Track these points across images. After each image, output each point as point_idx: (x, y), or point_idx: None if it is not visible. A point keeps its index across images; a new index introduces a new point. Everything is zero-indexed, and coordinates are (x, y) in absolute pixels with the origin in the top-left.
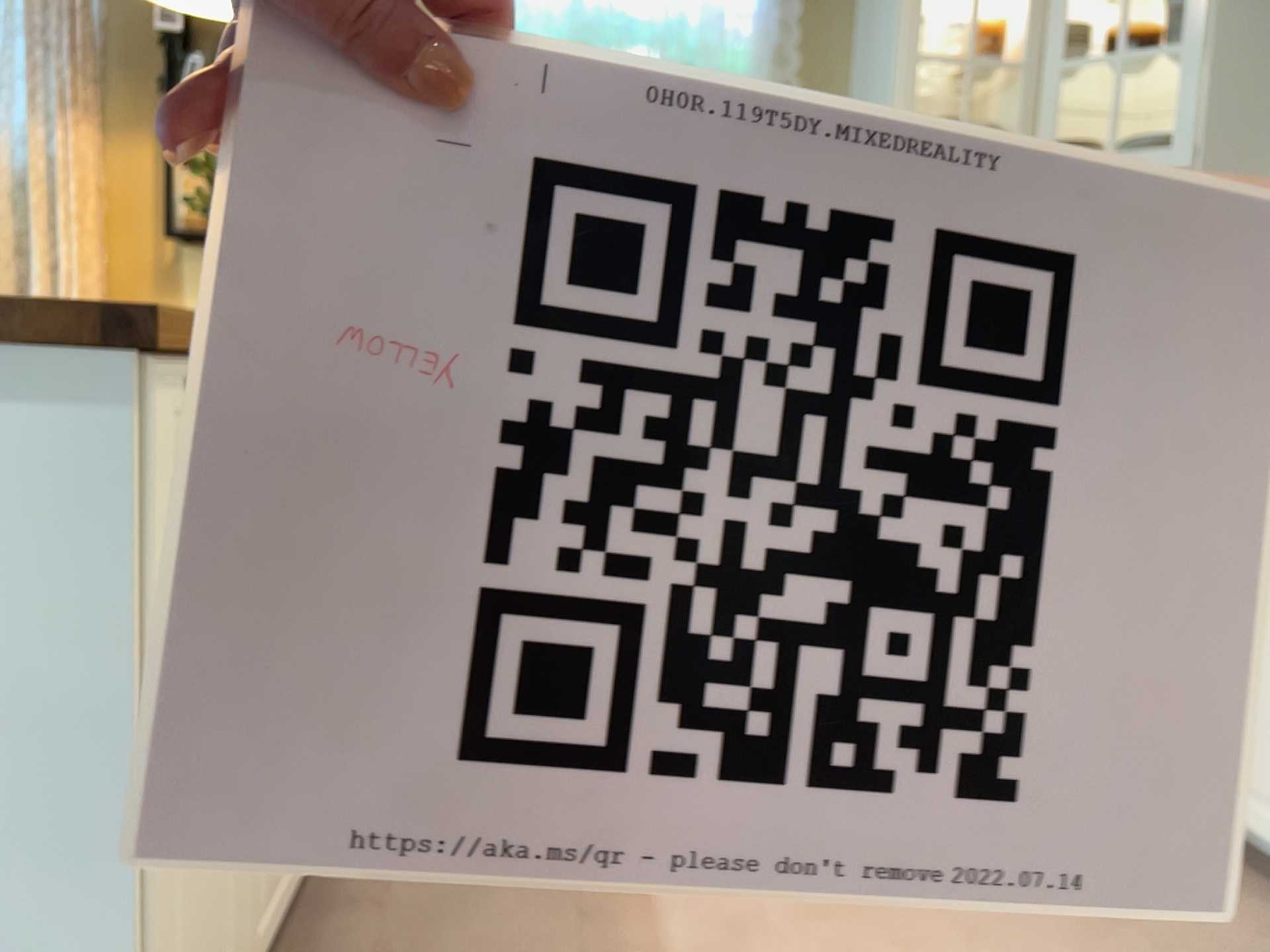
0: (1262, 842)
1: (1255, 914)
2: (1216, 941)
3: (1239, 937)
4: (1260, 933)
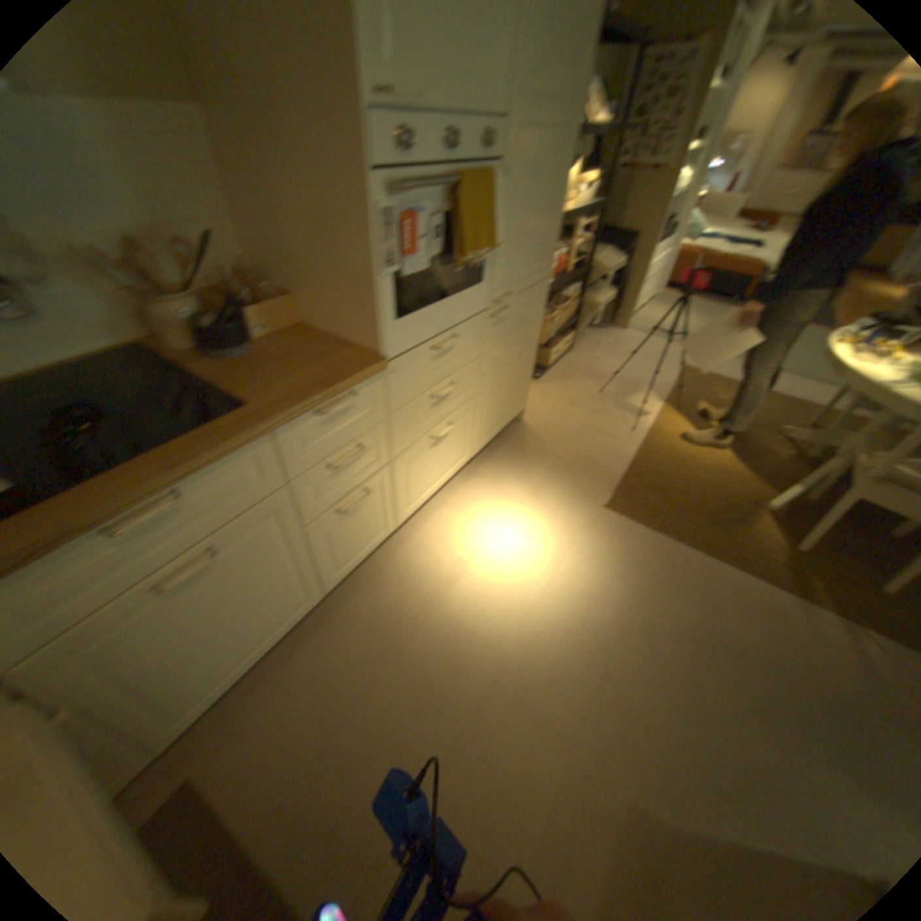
0: (202, 711)
1: (248, 711)
2: (296, 715)
3: (284, 708)
4: (271, 702)
